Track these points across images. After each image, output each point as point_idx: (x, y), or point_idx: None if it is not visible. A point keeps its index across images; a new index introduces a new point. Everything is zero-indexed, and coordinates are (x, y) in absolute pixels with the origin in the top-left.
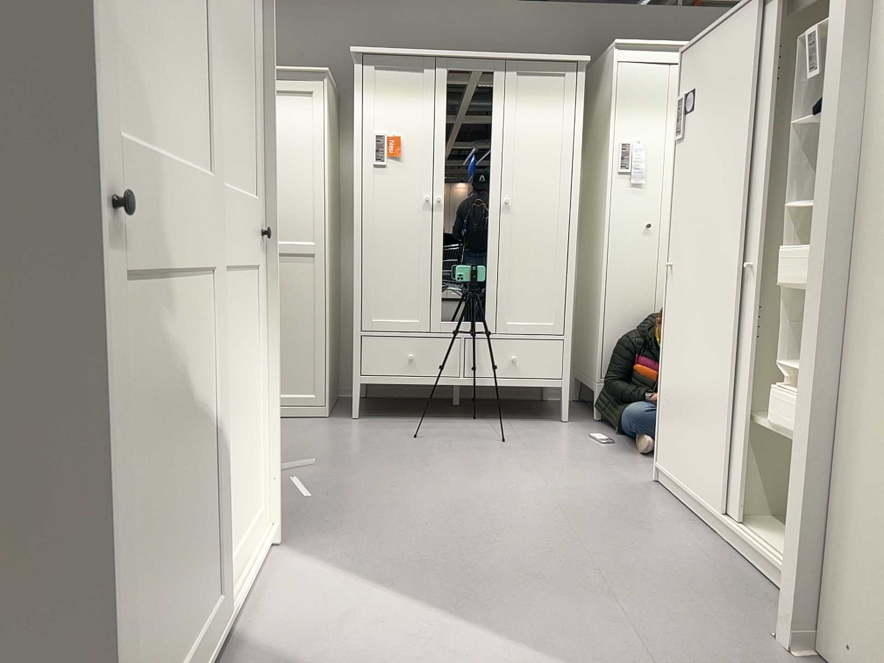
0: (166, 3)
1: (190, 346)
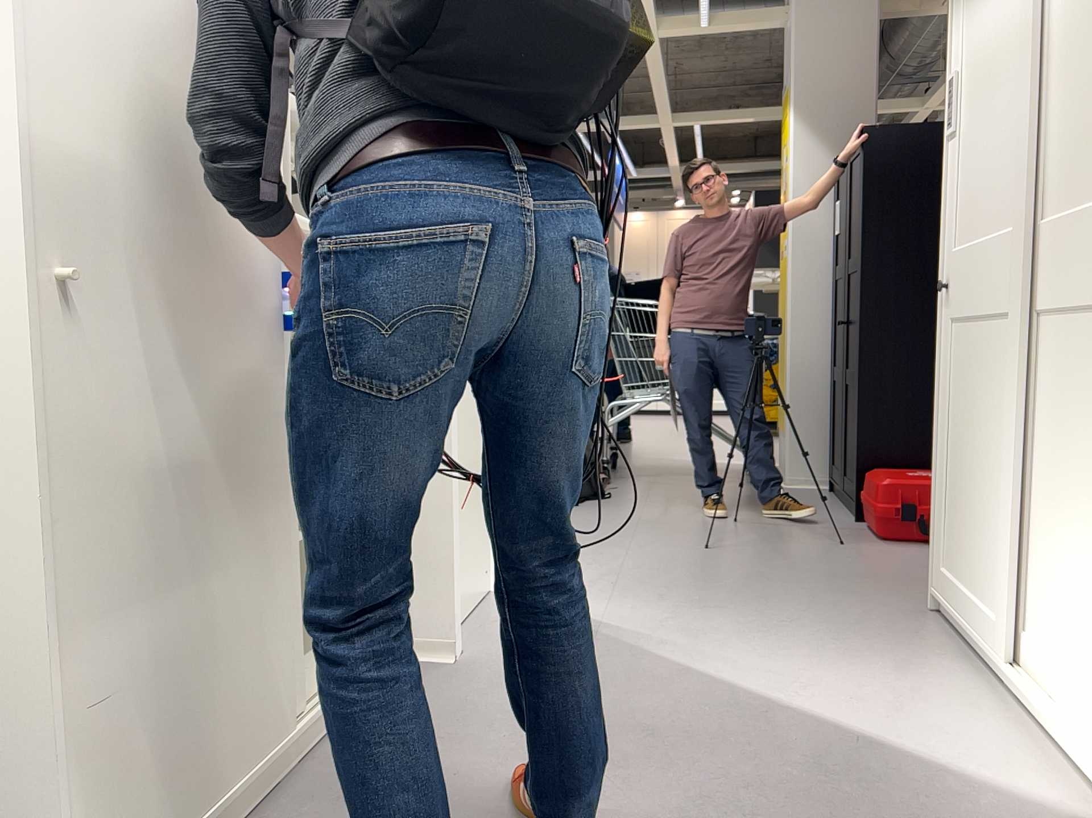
0: (985, 131)
1: (986, 369)
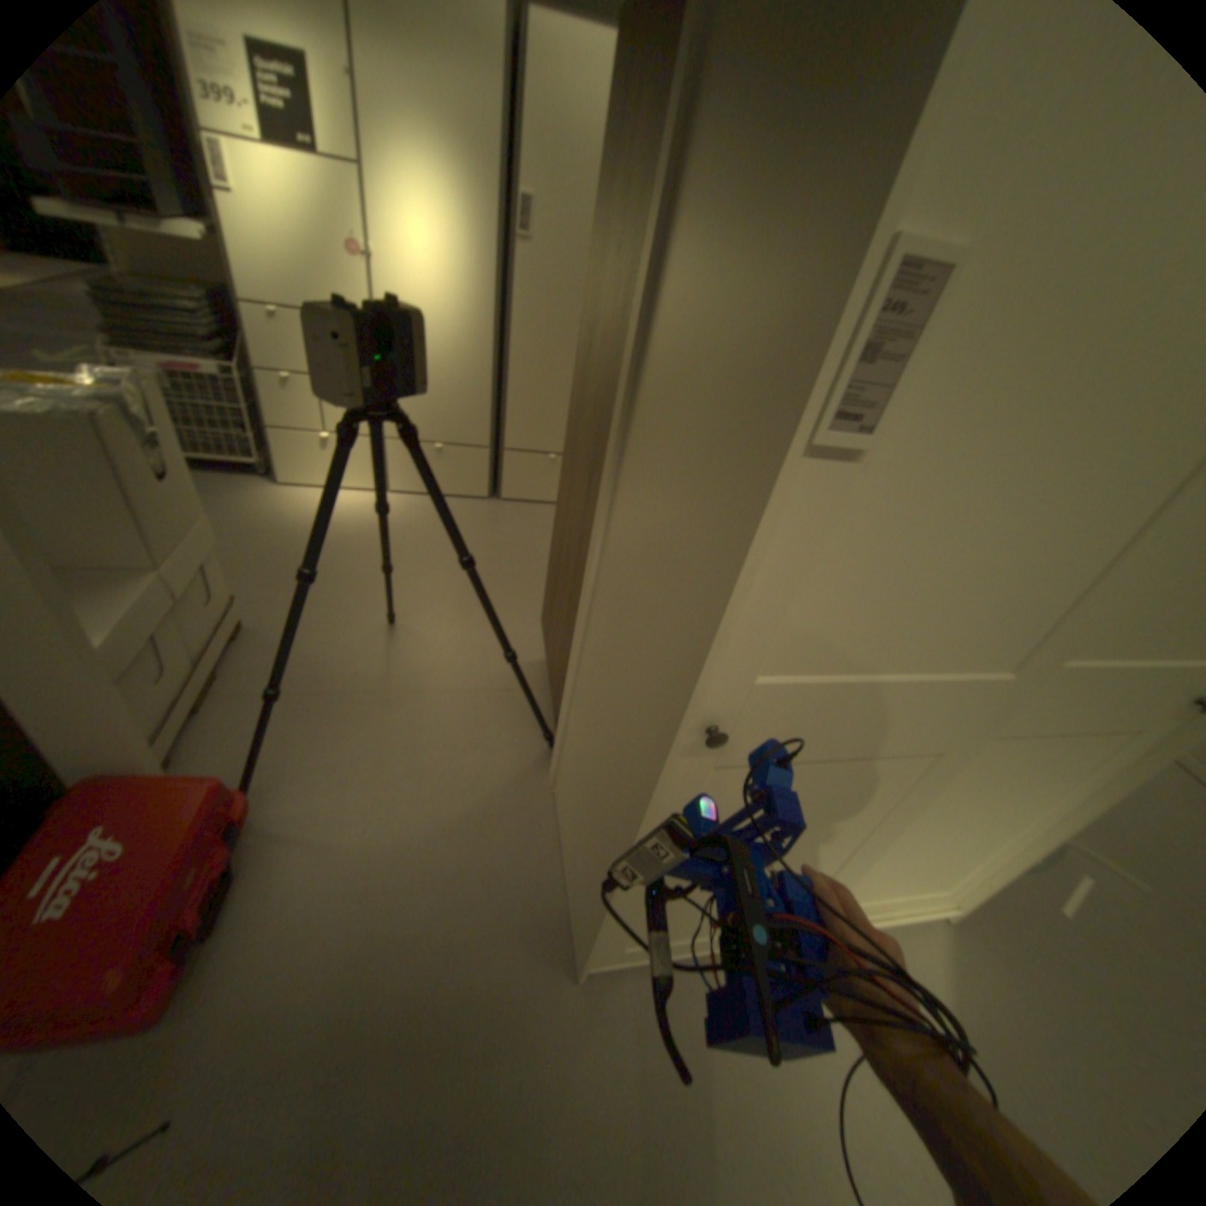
0: (1035, 515)
1: (858, 798)
